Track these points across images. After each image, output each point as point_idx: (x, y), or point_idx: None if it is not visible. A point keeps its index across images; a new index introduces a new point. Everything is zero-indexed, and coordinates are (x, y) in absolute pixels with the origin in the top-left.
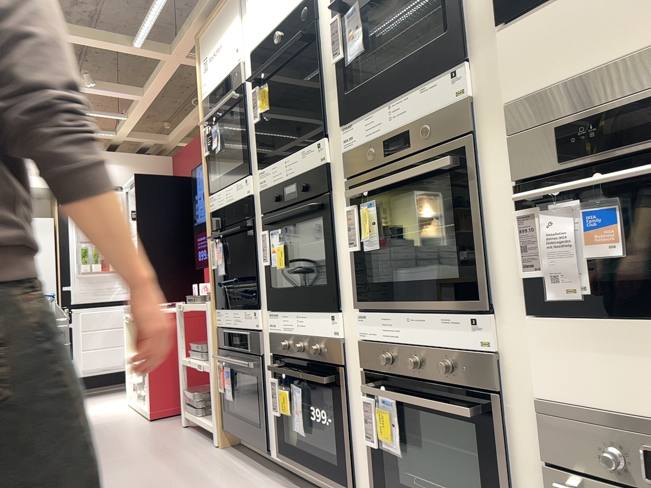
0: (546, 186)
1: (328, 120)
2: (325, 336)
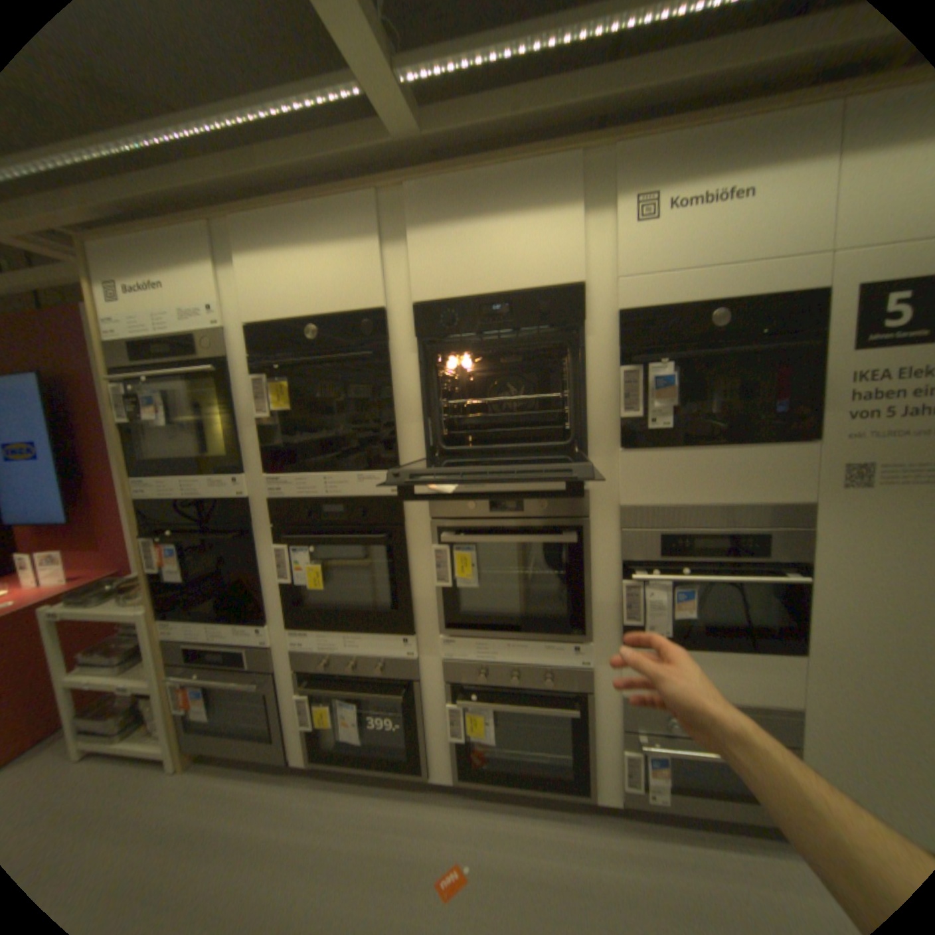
0: (648, 570)
1: (402, 454)
2: (392, 657)
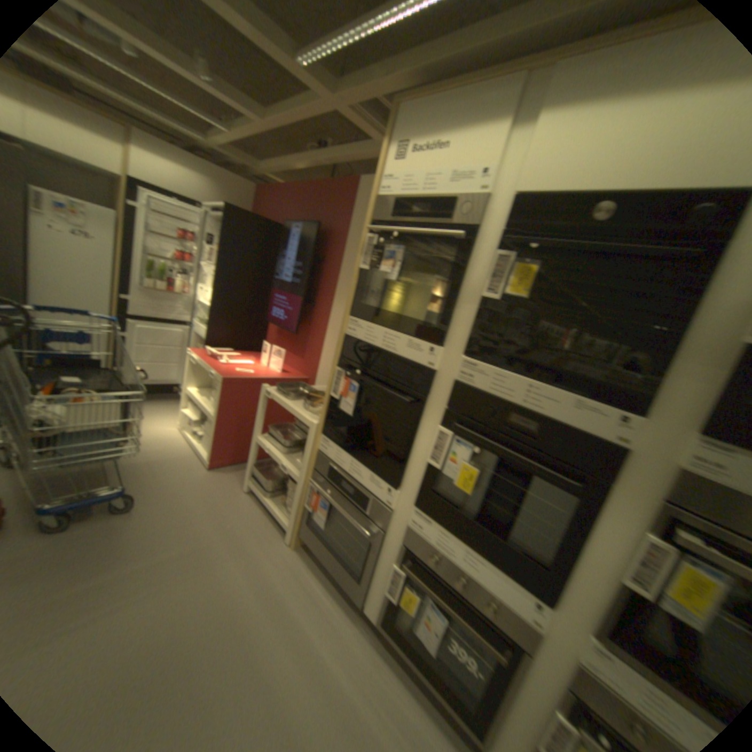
0: None
1: (664, 399)
2: (515, 610)
